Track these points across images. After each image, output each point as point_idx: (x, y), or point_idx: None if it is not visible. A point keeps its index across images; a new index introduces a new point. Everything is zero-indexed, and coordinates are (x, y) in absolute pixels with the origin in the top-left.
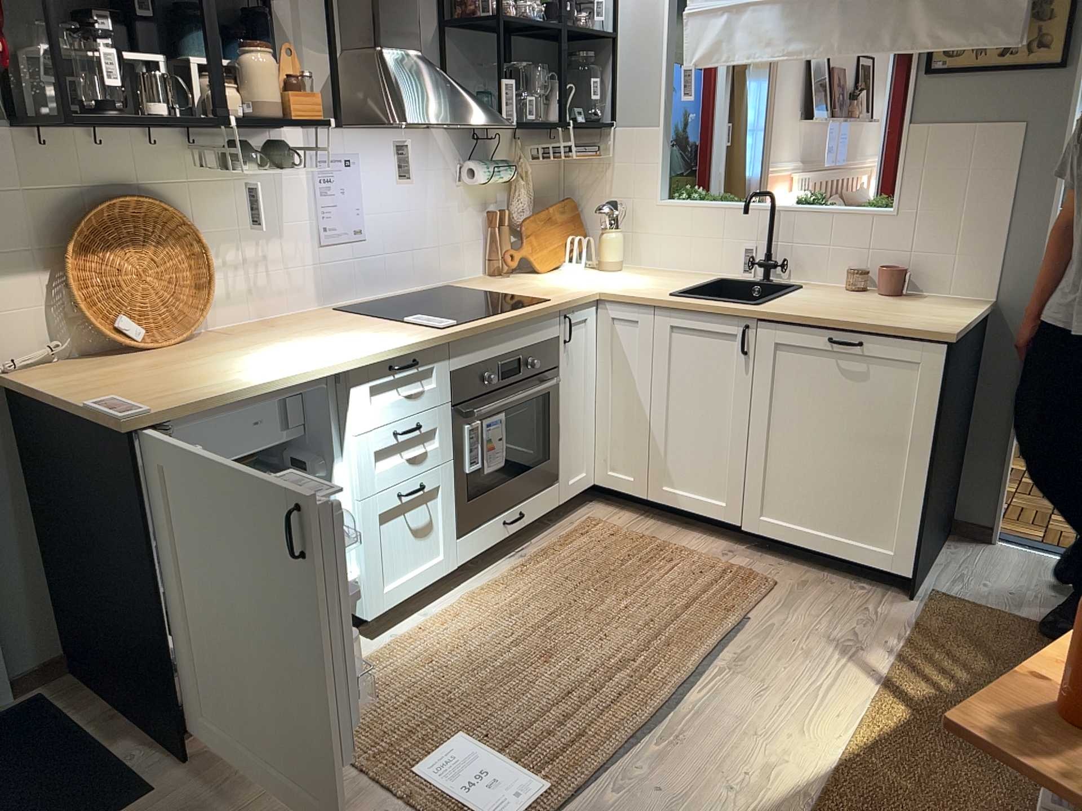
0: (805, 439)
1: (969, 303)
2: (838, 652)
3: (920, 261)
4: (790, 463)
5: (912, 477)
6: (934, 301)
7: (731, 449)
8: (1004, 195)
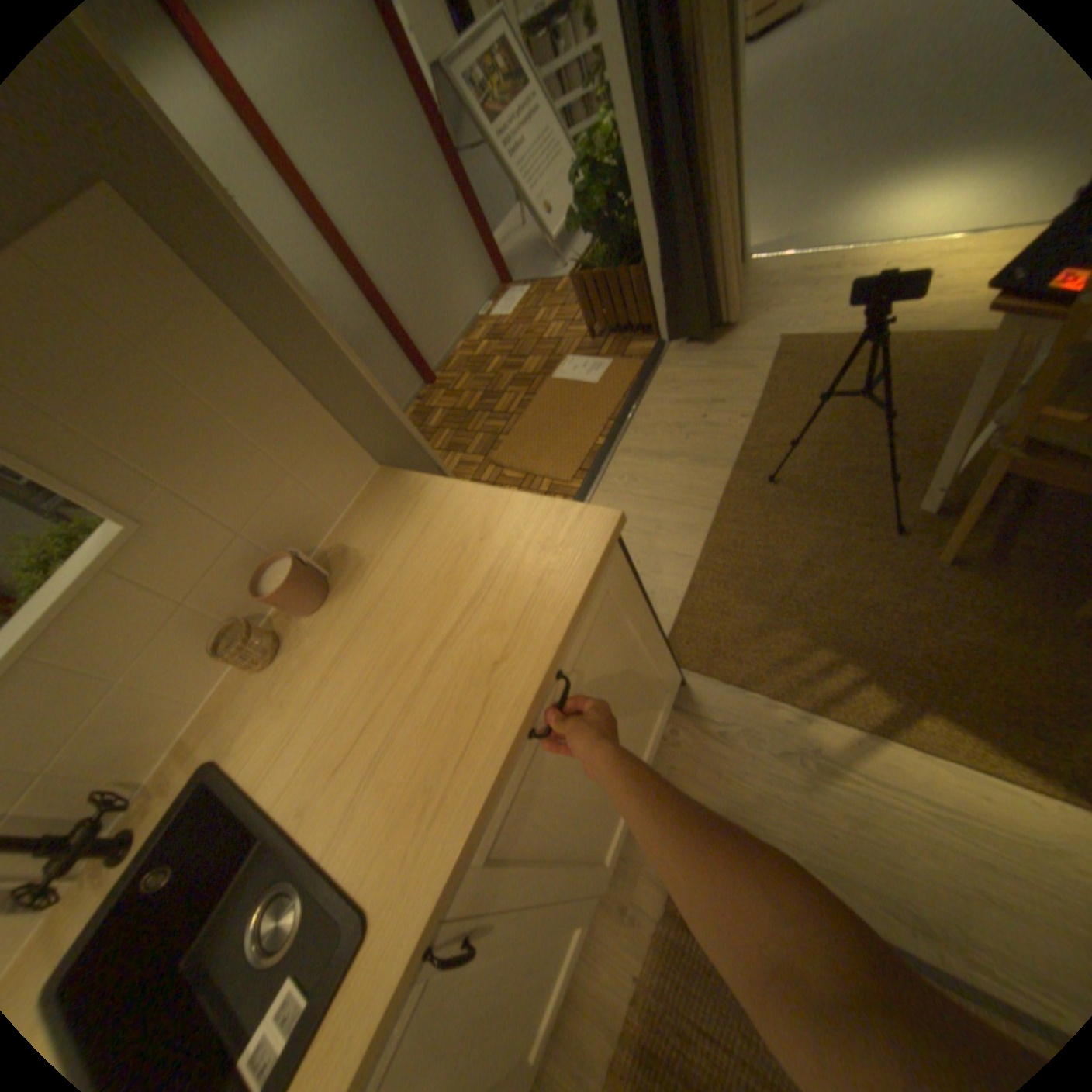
0: (583, 802)
1: (393, 499)
2: (837, 787)
3: (265, 534)
4: (588, 828)
5: (653, 655)
6: (367, 541)
7: (542, 944)
8: (239, 344)
